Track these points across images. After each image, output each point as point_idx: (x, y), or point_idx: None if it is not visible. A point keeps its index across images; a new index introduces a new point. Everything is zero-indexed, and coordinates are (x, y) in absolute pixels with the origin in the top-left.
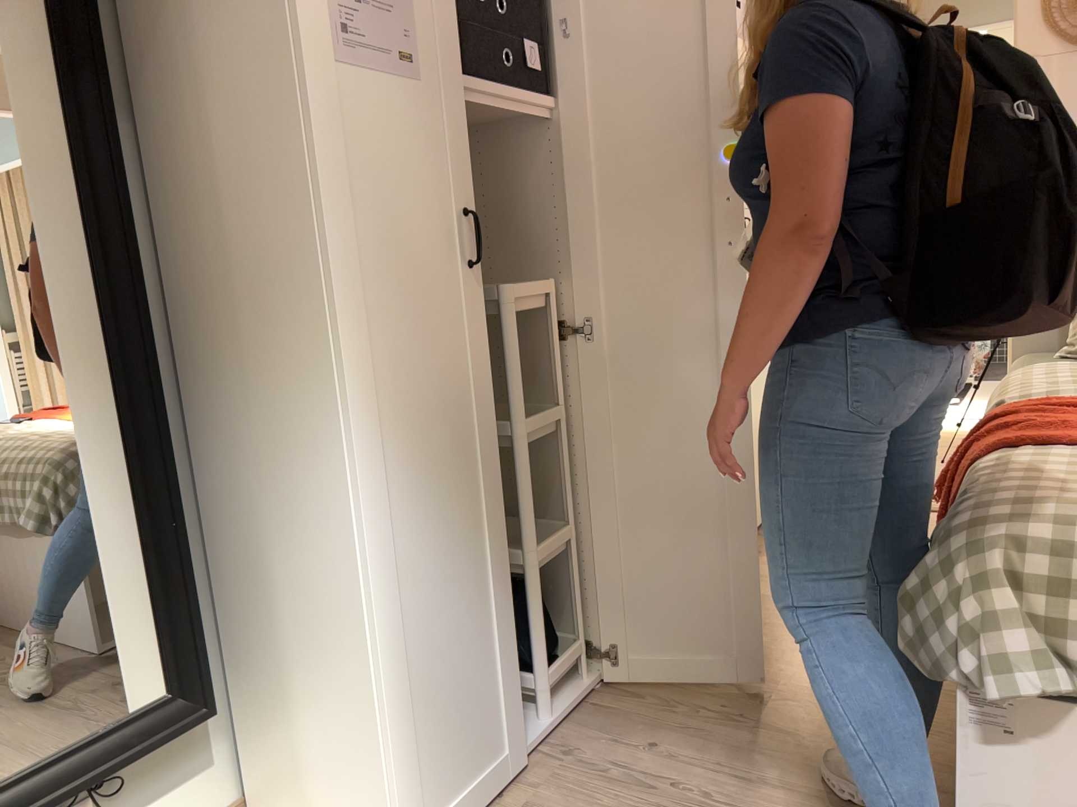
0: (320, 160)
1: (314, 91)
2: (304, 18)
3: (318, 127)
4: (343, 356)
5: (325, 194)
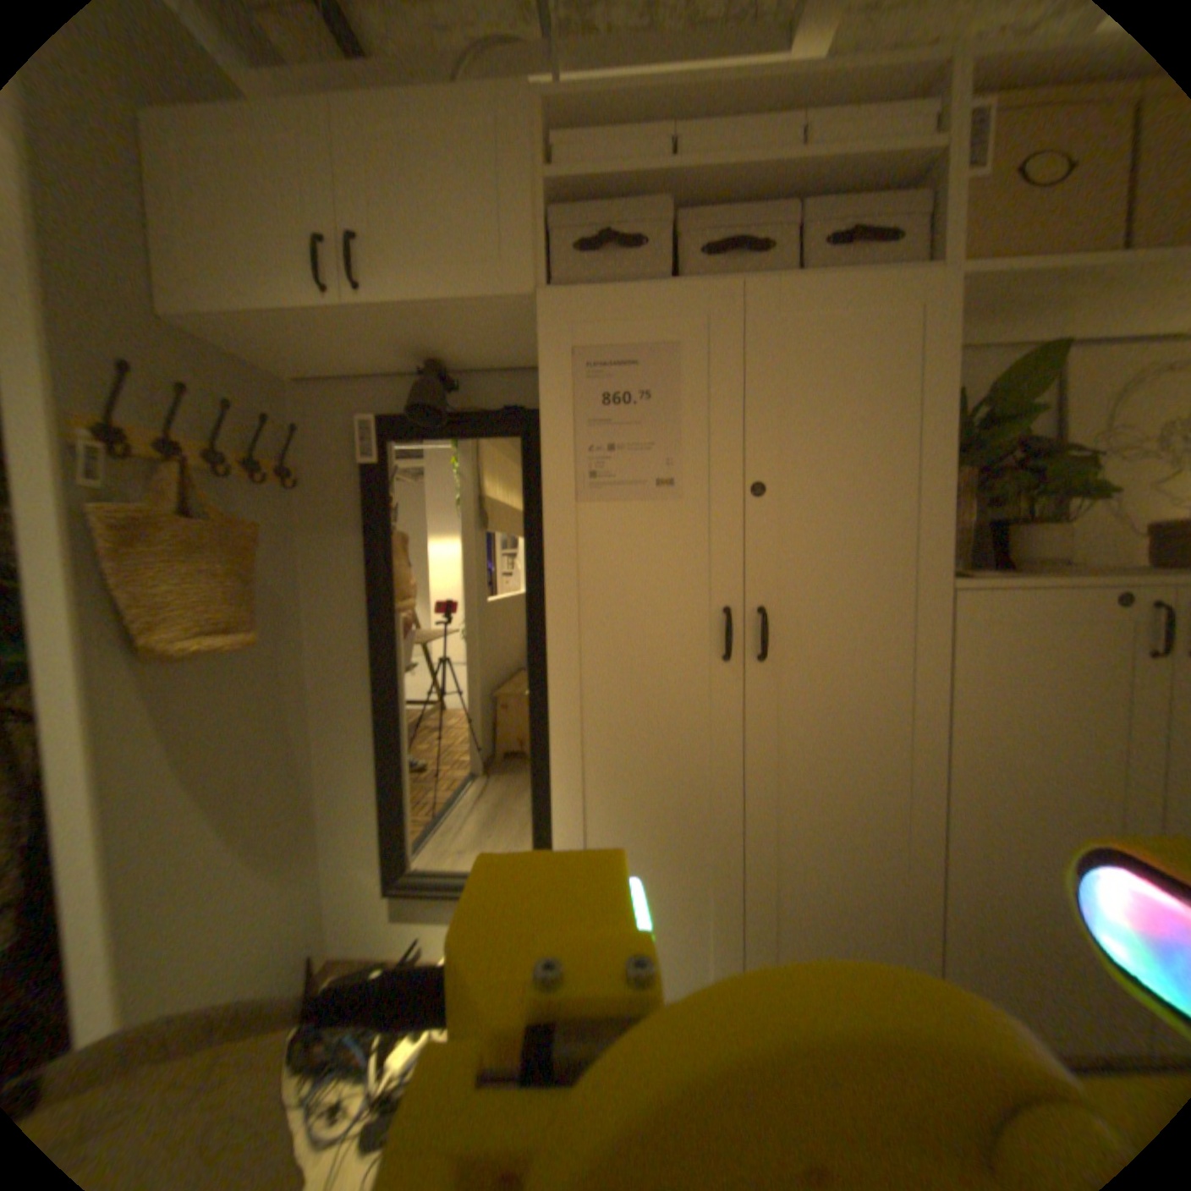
0: (548, 578)
1: (547, 529)
2: (545, 476)
3: (548, 554)
4: (552, 722)
5: (549, 603)
